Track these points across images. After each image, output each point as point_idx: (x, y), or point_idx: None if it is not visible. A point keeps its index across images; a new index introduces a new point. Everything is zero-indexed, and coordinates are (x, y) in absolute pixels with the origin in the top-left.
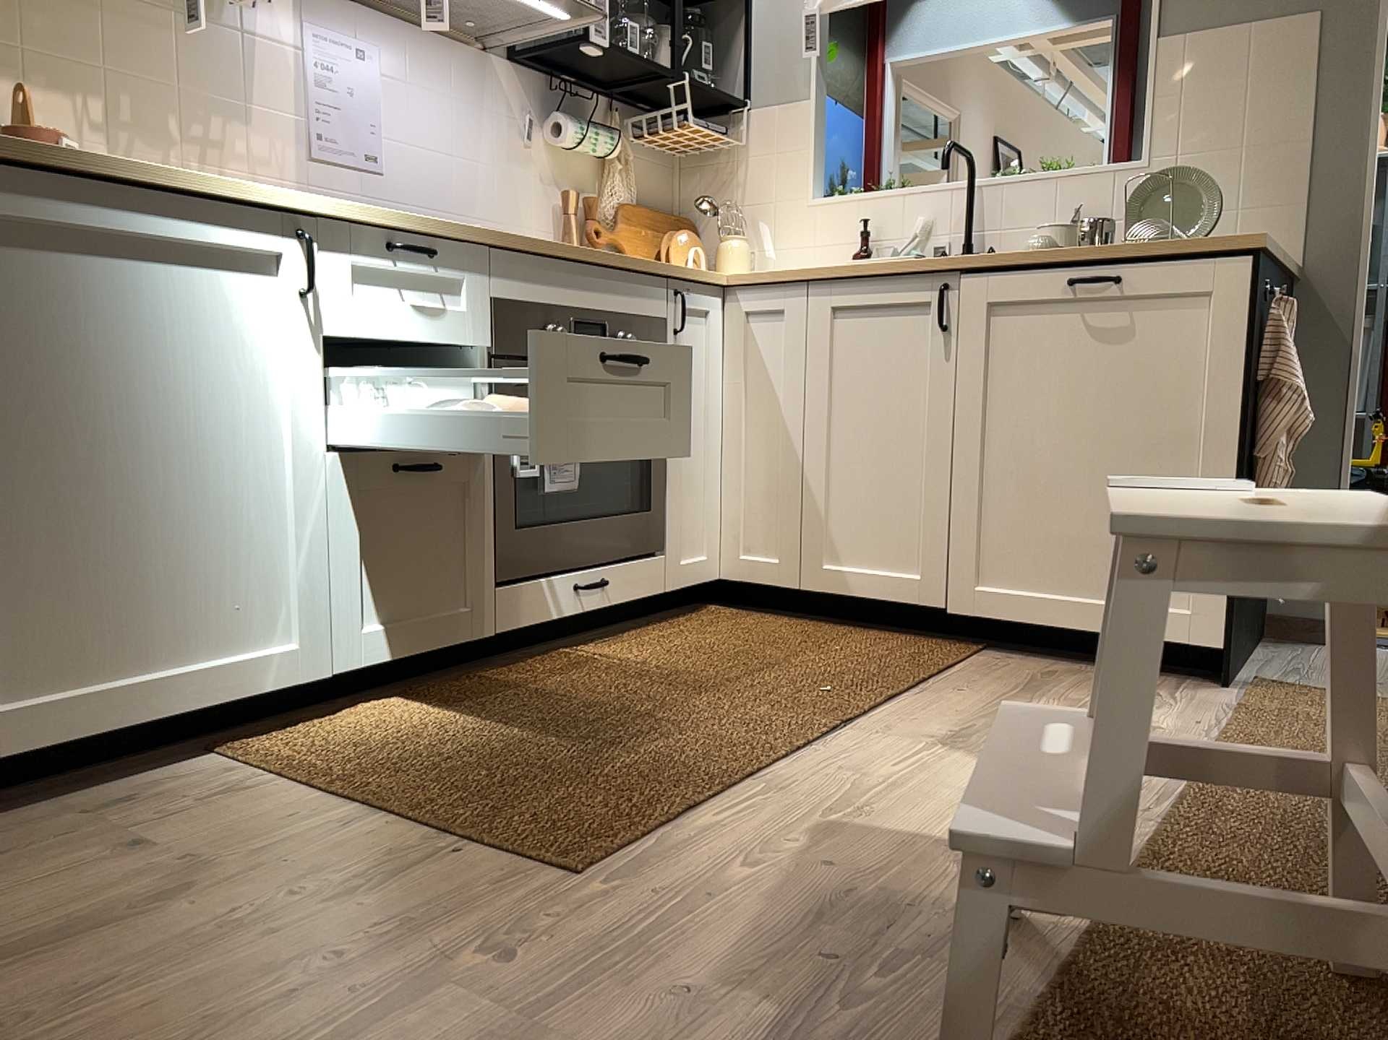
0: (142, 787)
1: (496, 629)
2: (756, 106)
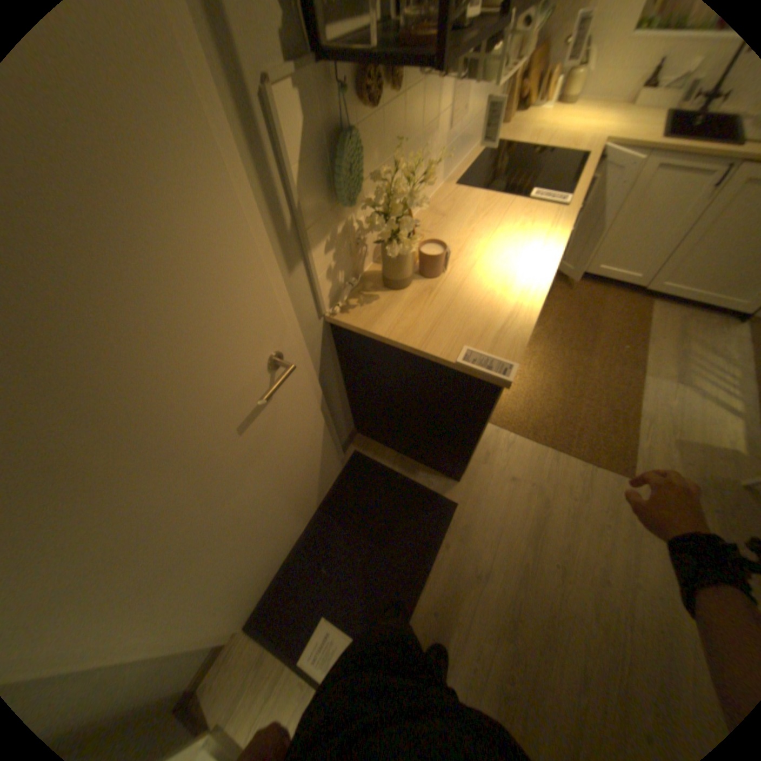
0: (483, 444)
1: None
2: None
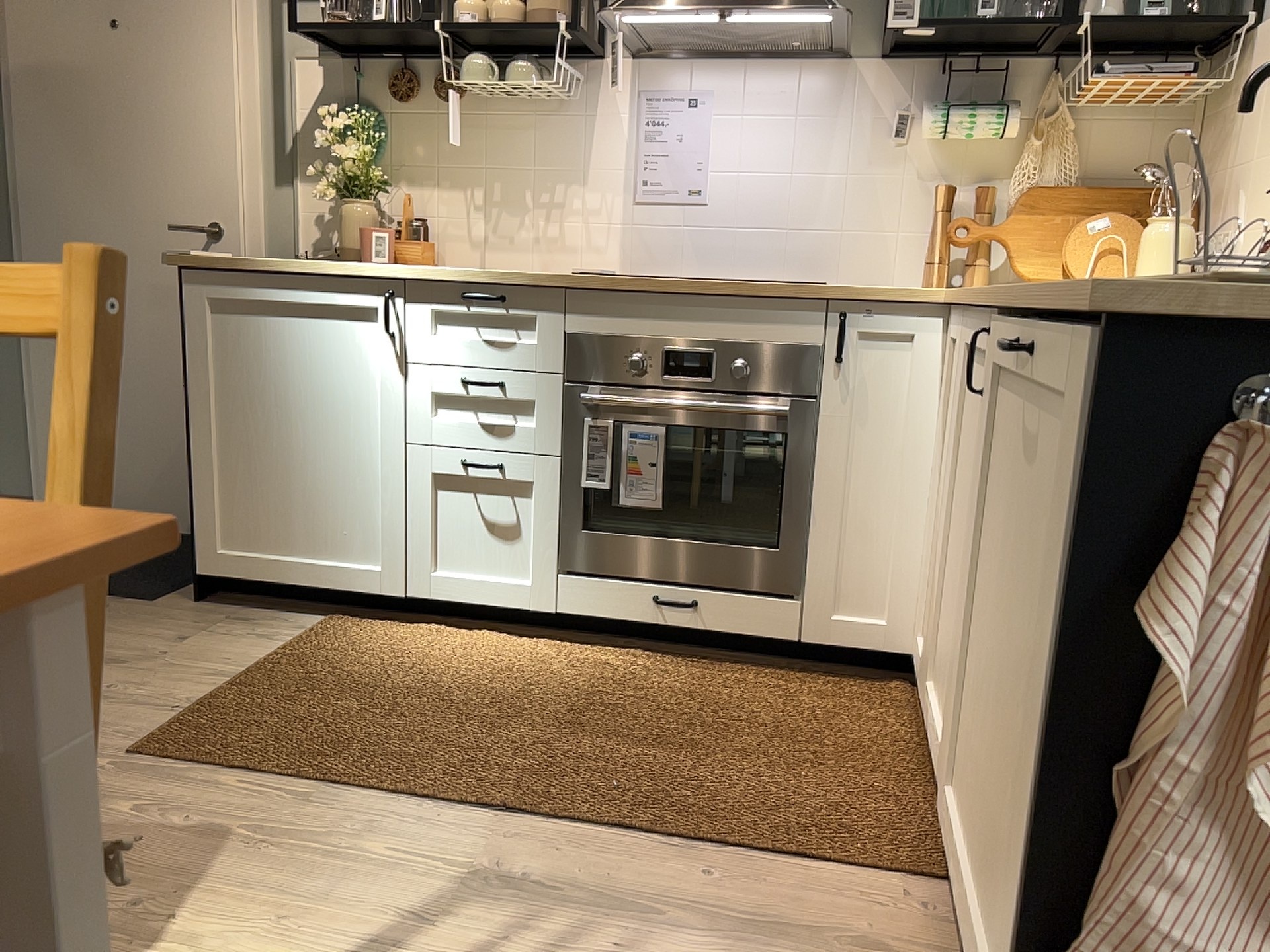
0: (272, 617)
1: (557, 610)
2: (1264, 18)
